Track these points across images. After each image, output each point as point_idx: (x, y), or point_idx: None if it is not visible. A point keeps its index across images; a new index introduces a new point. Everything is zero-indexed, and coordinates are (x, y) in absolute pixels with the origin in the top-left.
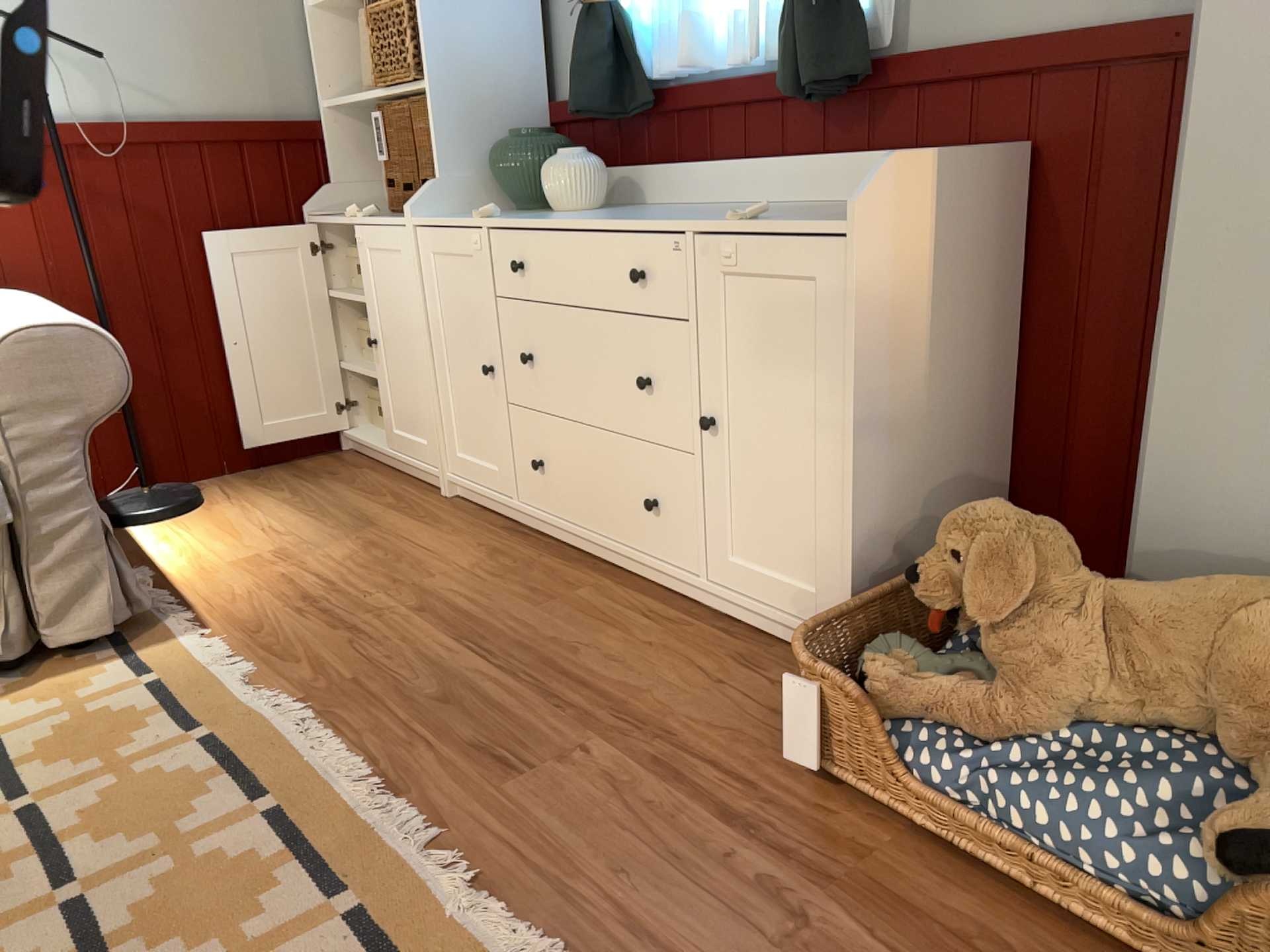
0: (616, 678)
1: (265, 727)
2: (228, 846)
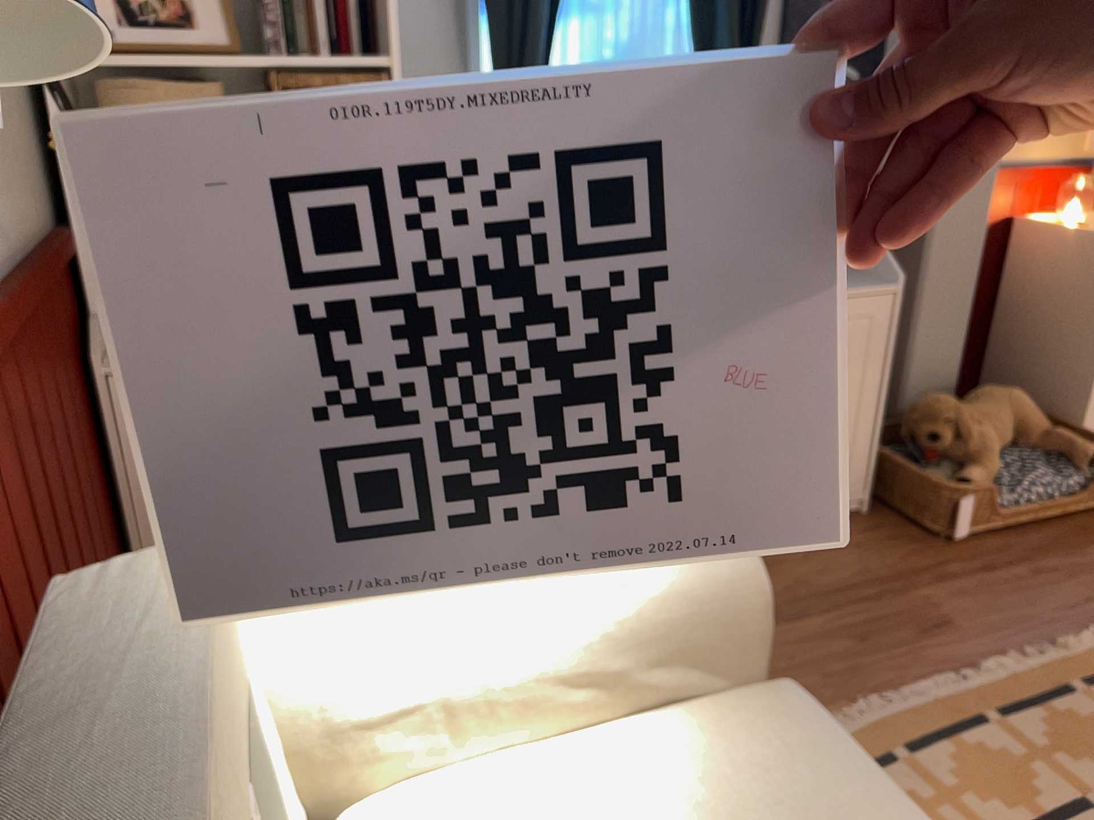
0: (847, 575)
1: (896, 720)
2: (1039, 735)
